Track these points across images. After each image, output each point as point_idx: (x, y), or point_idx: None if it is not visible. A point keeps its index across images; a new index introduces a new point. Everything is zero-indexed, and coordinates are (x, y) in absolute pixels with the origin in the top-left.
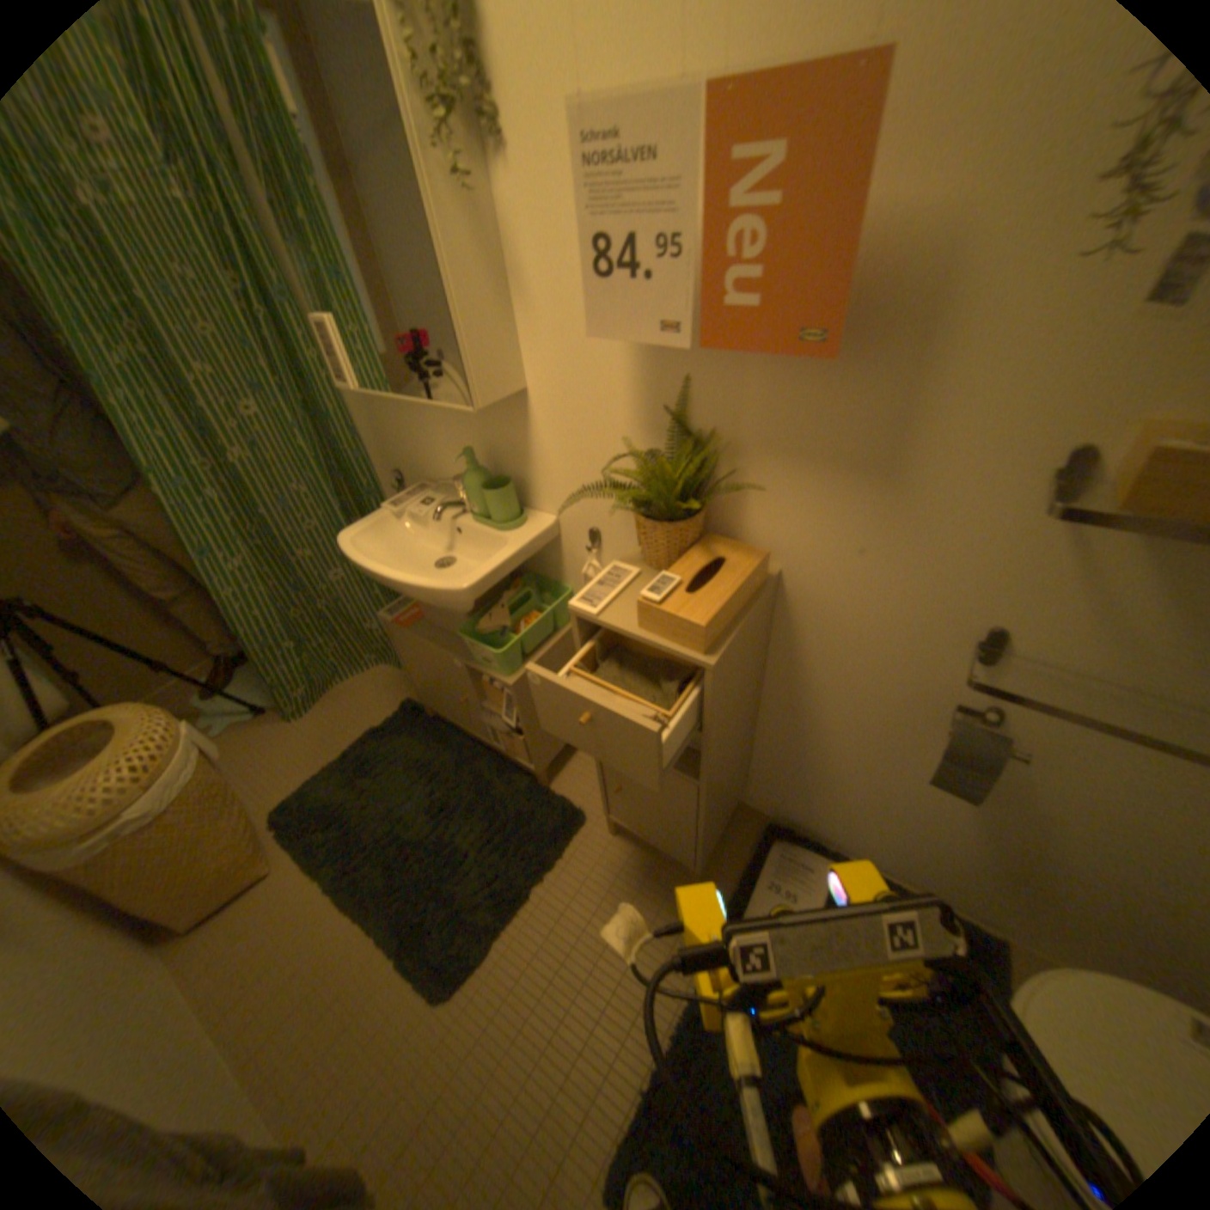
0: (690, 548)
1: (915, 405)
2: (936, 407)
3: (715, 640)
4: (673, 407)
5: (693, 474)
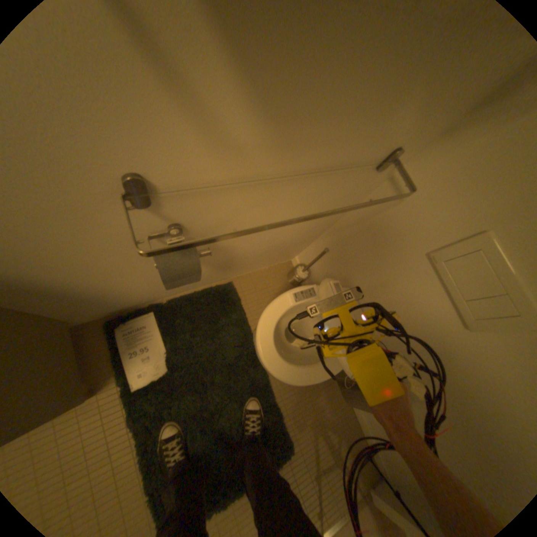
0: None
1: None
2: None
3: None
4: None
5: None
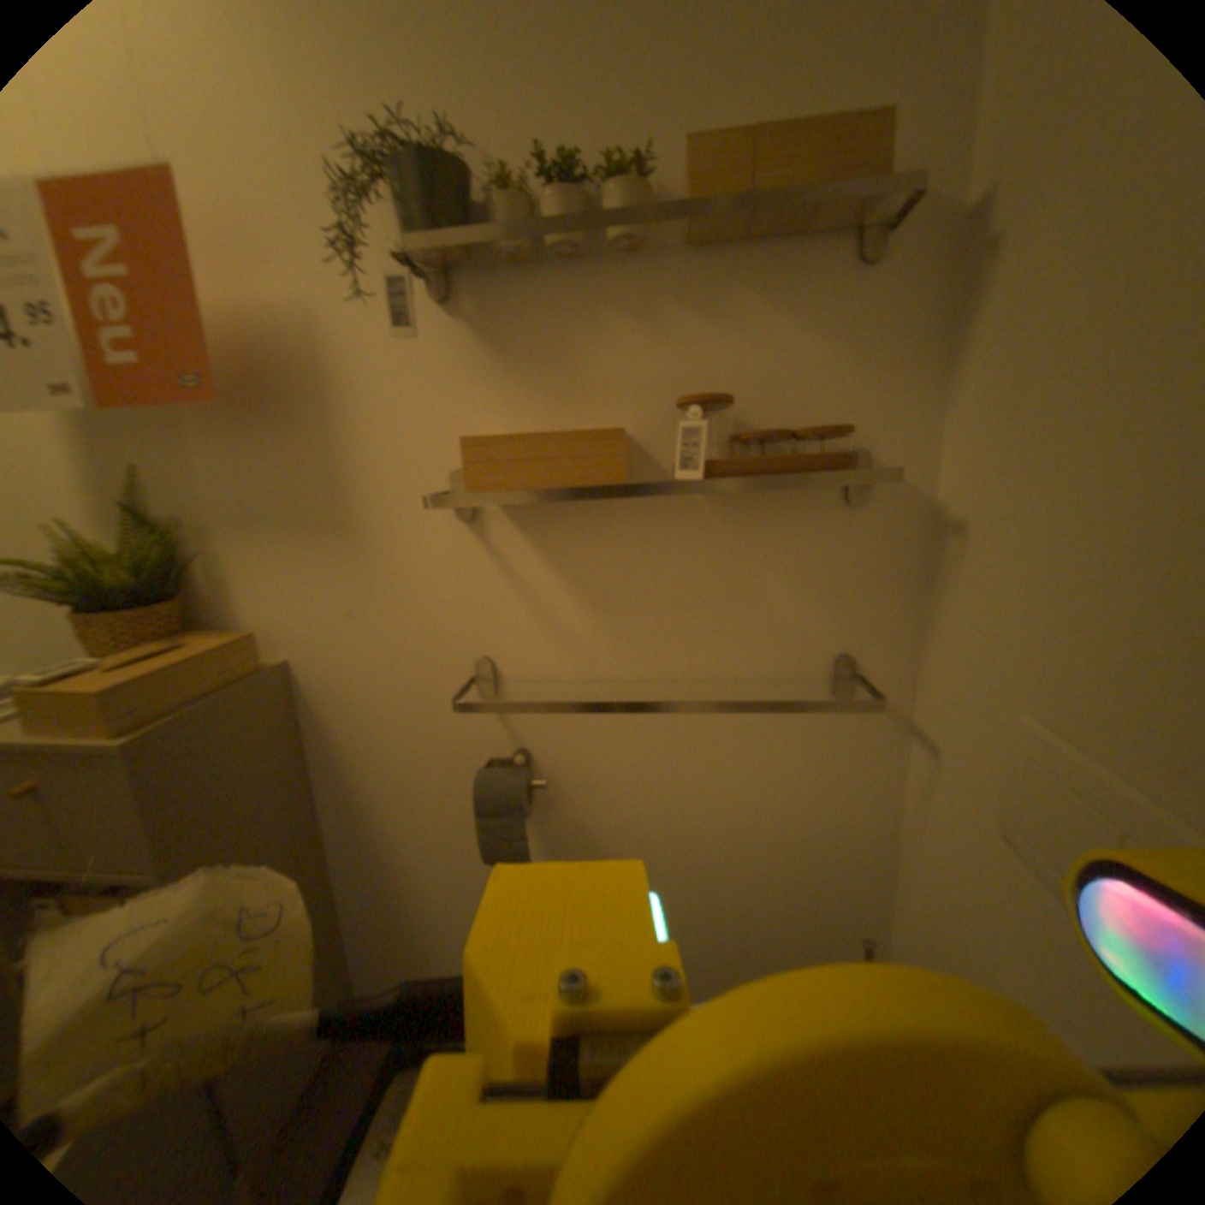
0: (151, 644)
1: (335, 459)
2: (350, 458)
3: (137, 721)
4: (124, 500)
5: (147, 561)
